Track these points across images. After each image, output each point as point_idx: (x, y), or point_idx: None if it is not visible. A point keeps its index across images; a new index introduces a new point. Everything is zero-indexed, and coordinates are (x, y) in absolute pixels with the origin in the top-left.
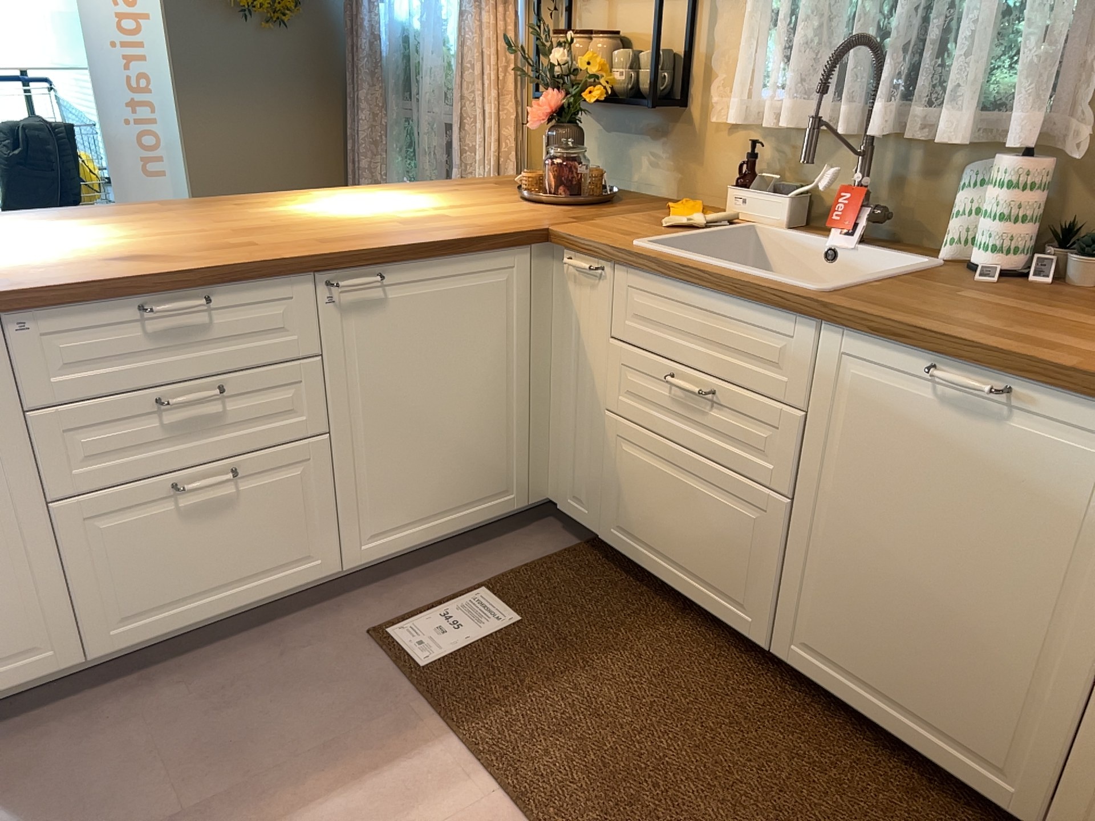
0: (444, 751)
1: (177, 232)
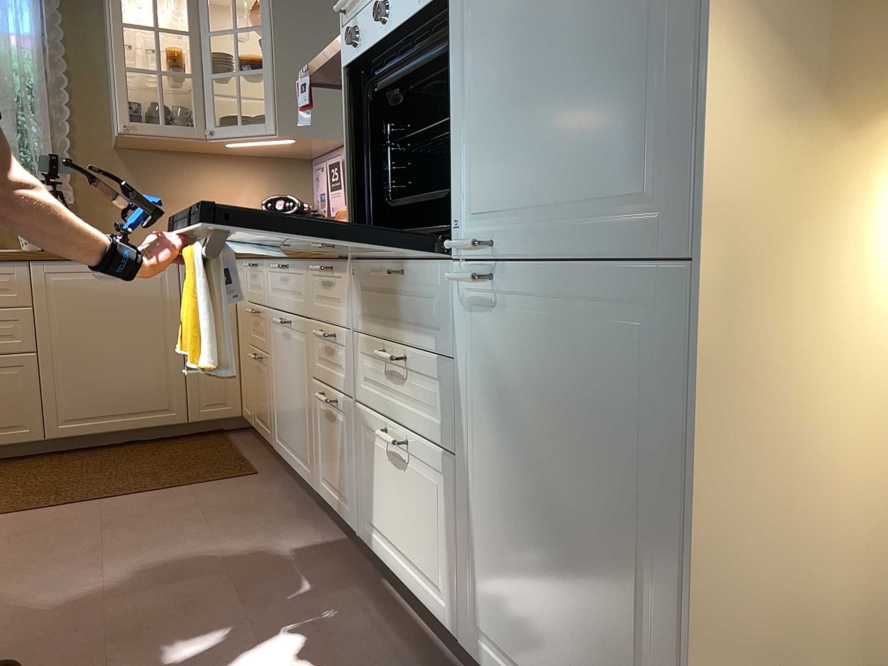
0: None
1: None
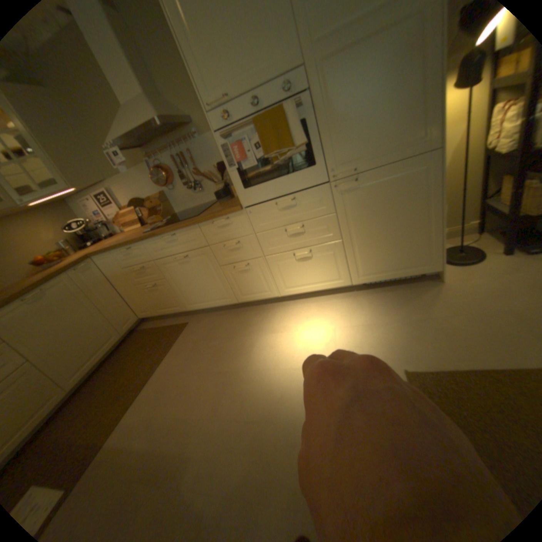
0: (110, 442)
1: None
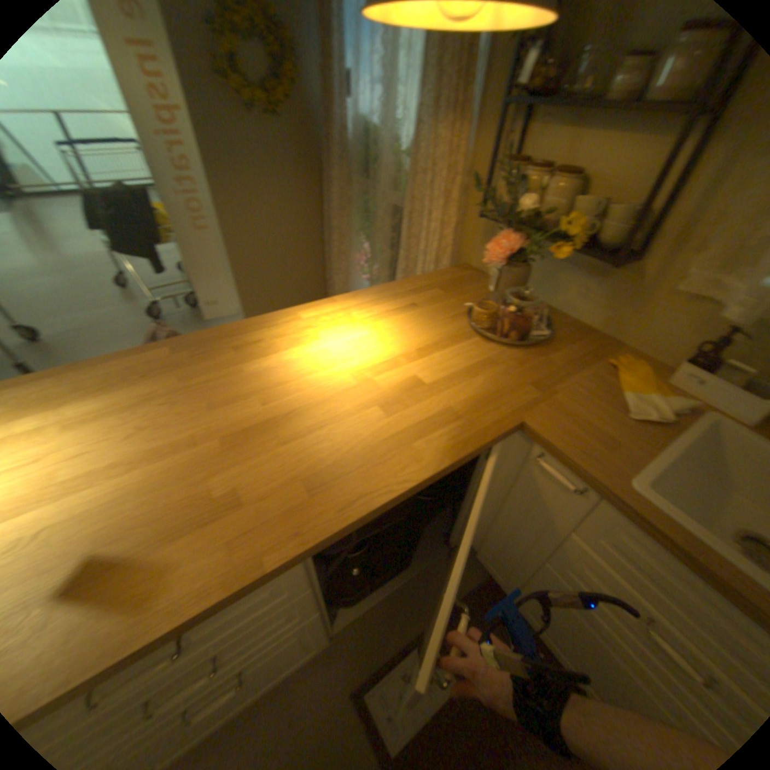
0: None
1: (161, 445)
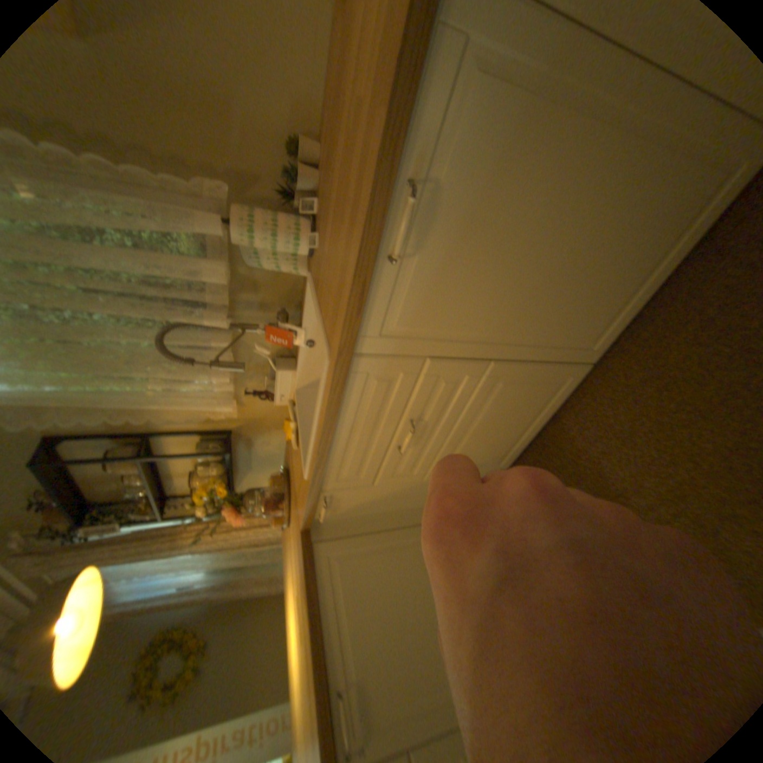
0: None
1: None
